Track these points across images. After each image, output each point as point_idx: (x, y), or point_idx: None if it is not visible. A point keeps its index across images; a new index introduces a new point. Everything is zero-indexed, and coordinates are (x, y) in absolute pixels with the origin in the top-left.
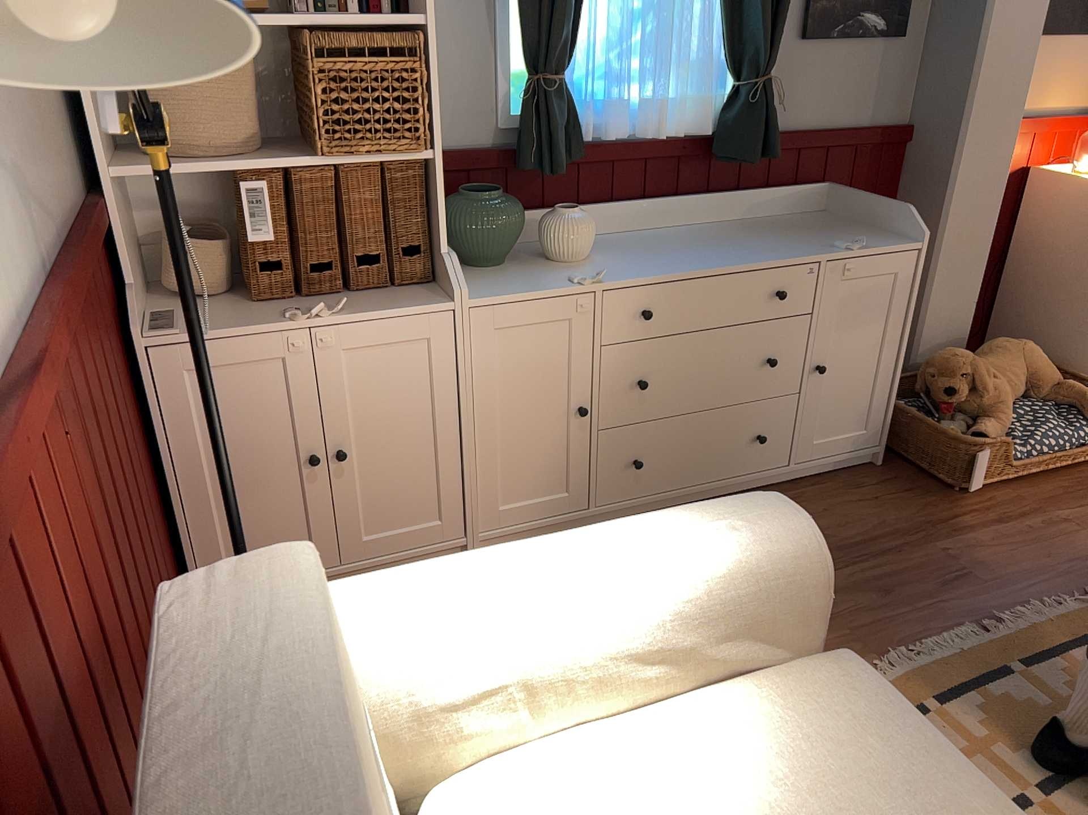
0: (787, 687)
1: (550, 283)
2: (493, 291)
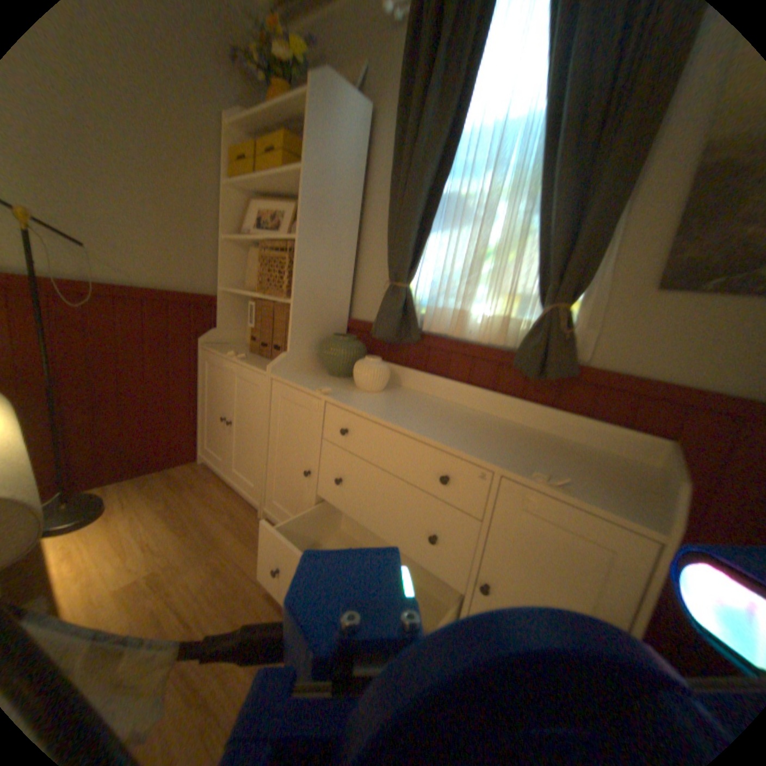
0: None
1: (316, 386)
2: (292, 377)
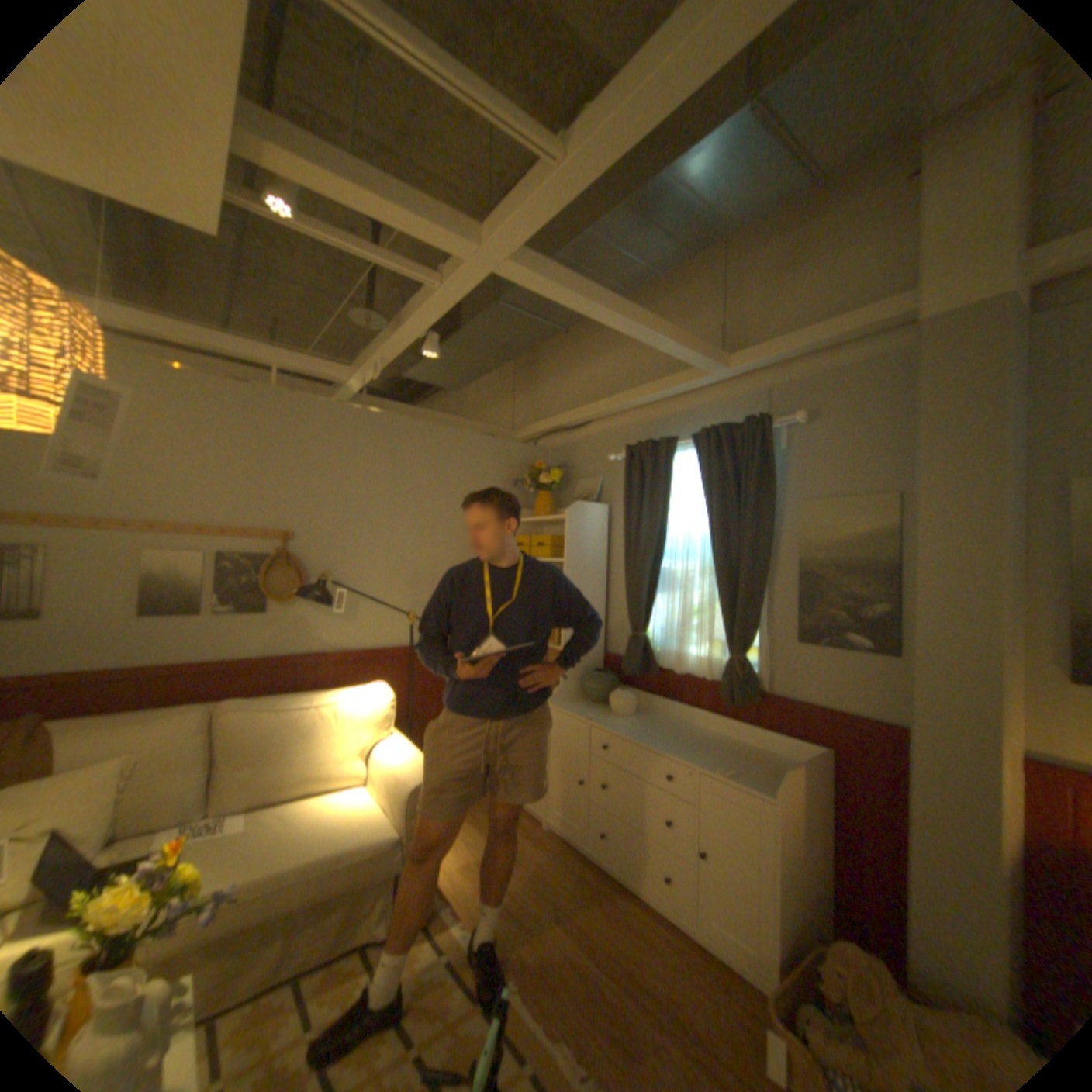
0: (379, 825)
1: (581, 714)
2: (563, 708)
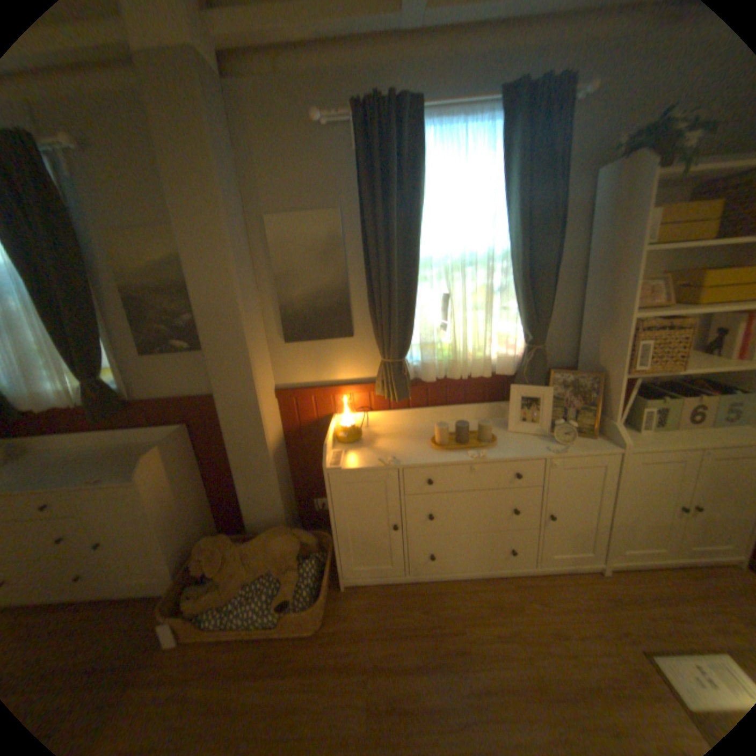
0: None
1: None
2: None
